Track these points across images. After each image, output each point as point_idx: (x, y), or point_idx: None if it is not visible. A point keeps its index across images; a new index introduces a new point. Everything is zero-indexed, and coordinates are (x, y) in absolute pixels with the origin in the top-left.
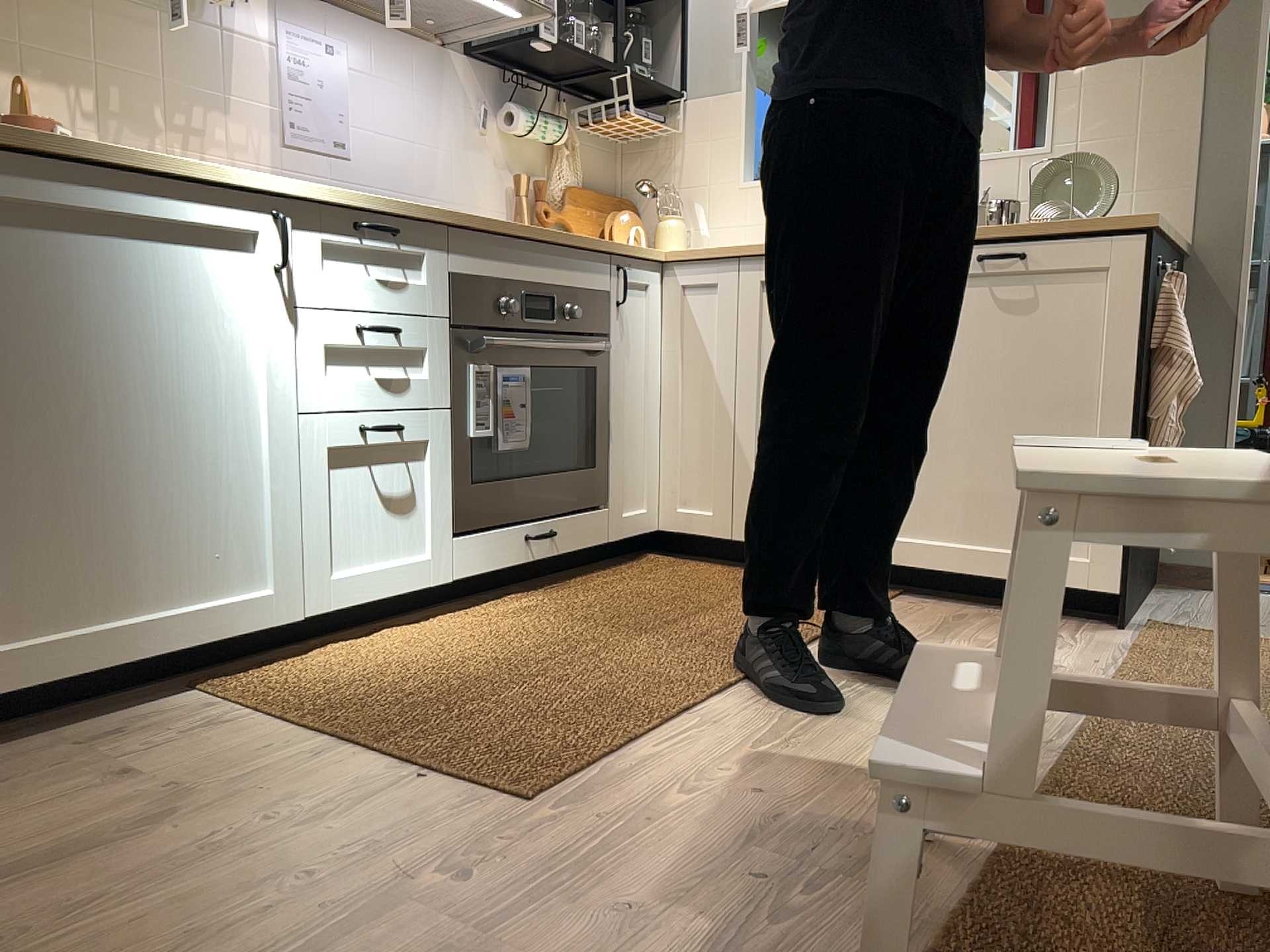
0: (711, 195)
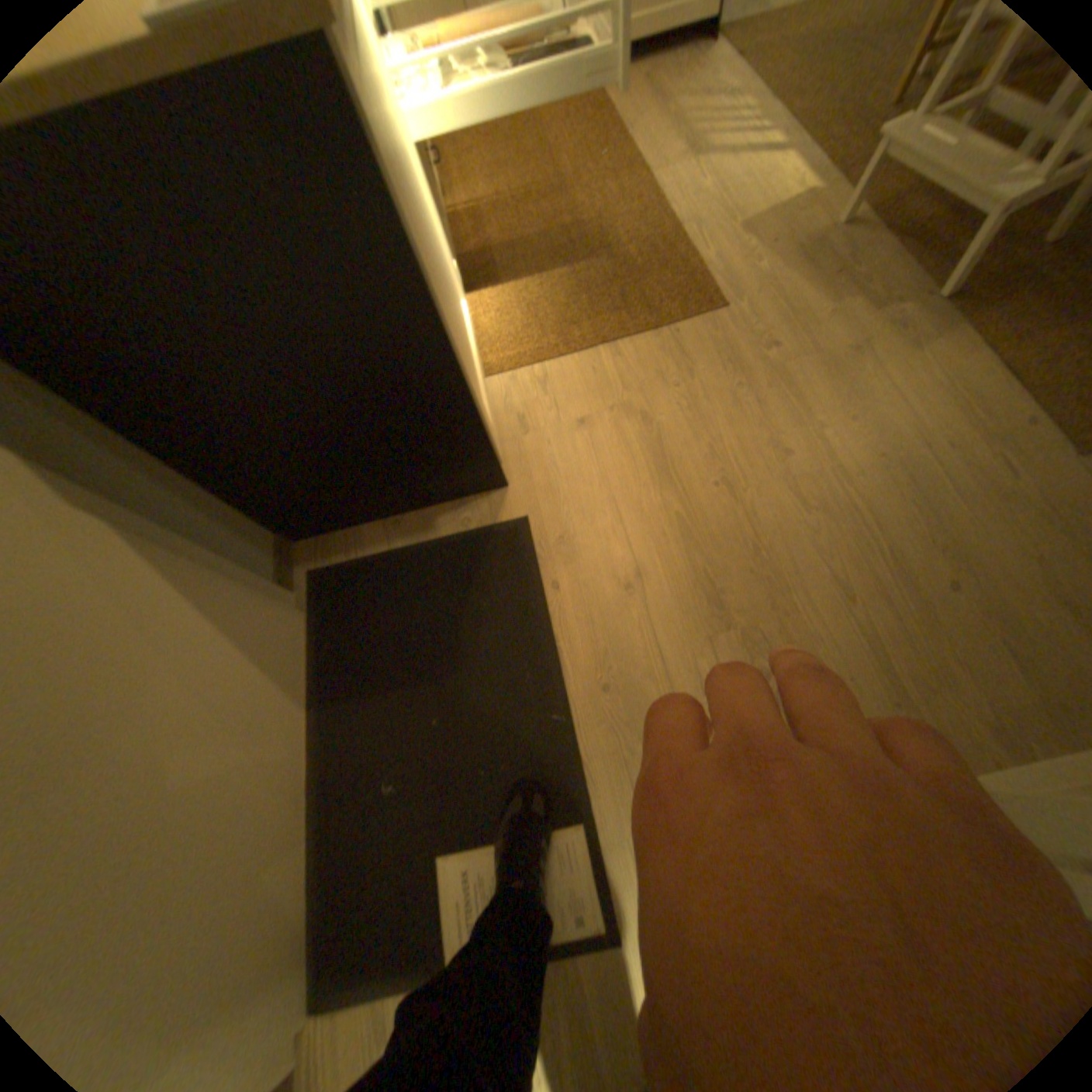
0: None
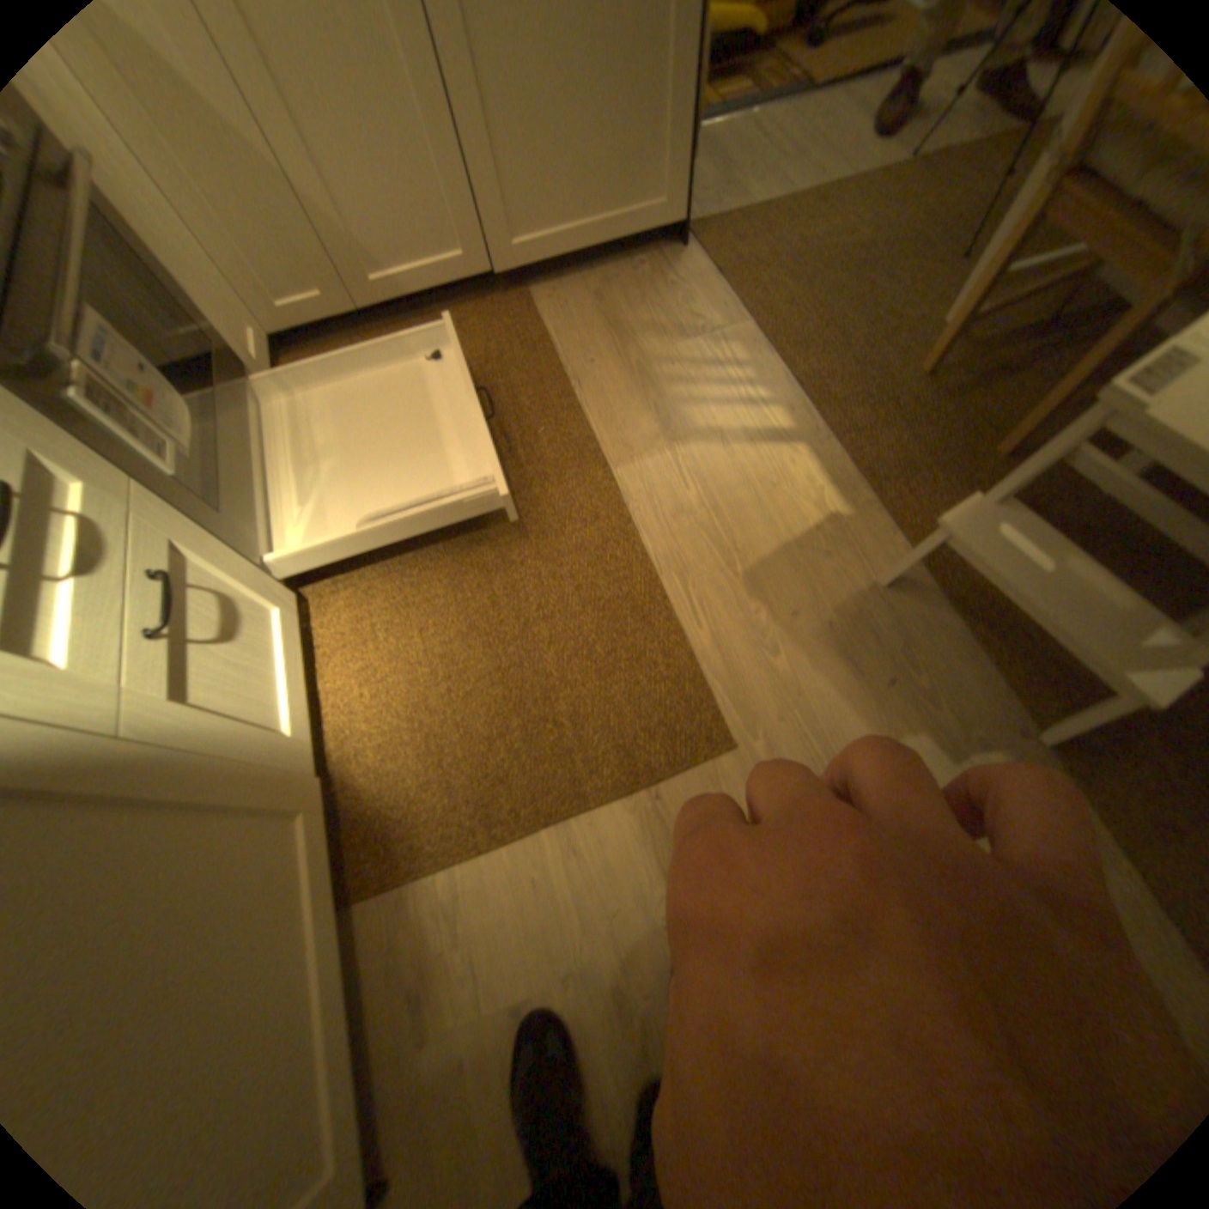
0: None
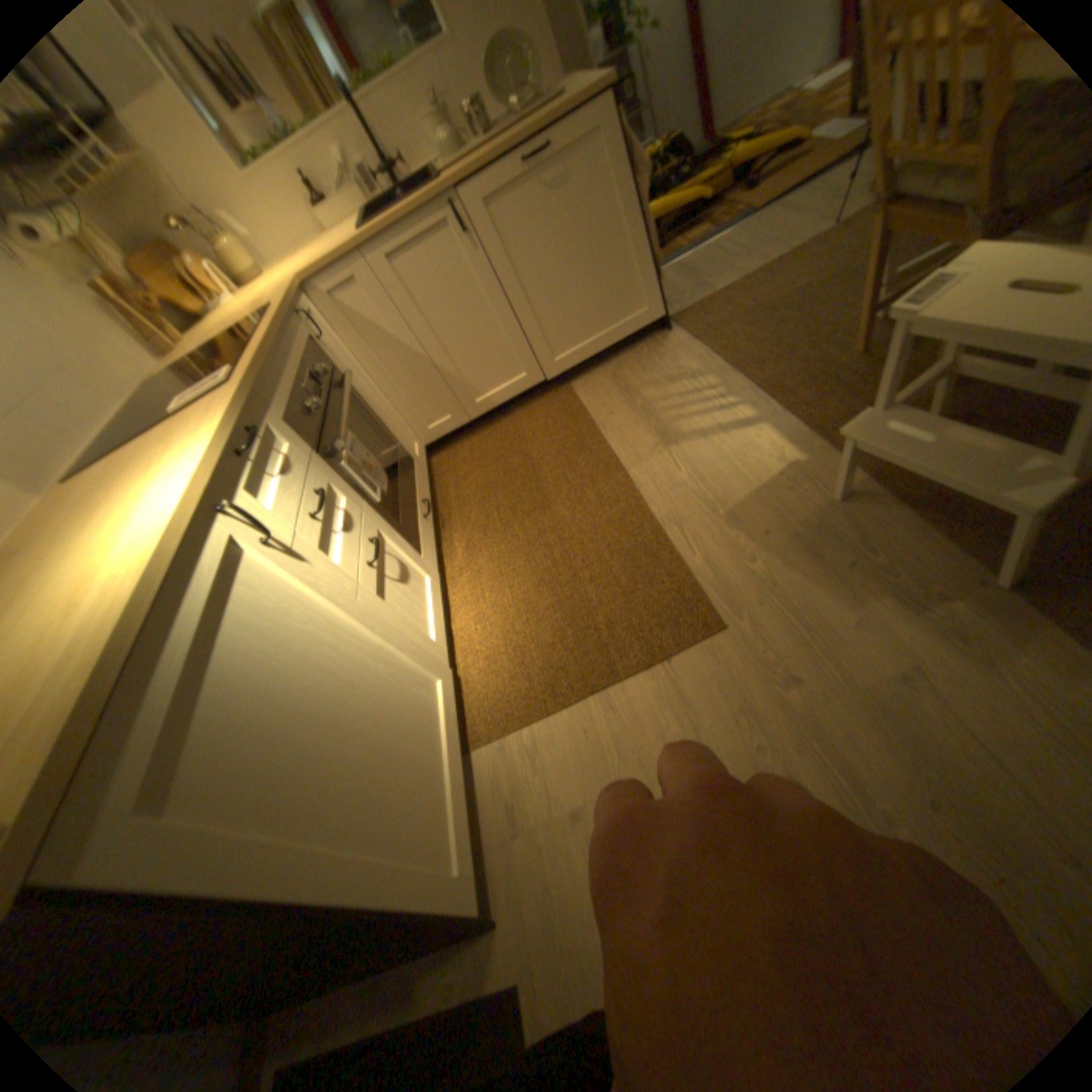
0: (224, 201)
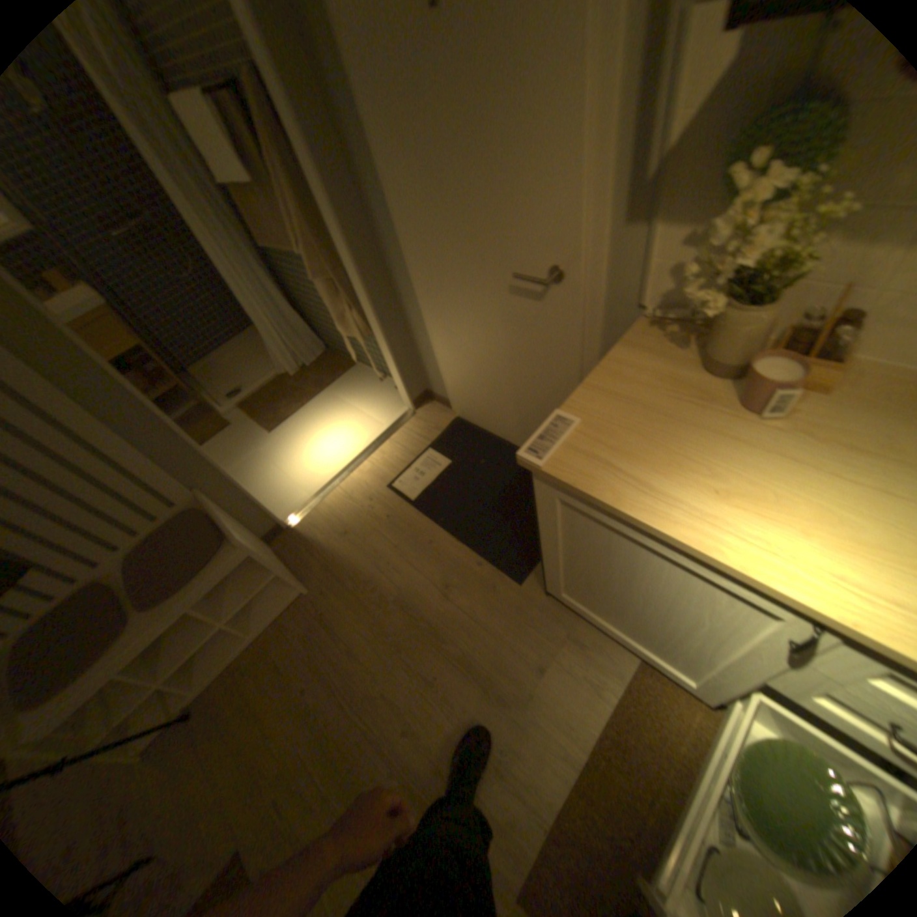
0: None
